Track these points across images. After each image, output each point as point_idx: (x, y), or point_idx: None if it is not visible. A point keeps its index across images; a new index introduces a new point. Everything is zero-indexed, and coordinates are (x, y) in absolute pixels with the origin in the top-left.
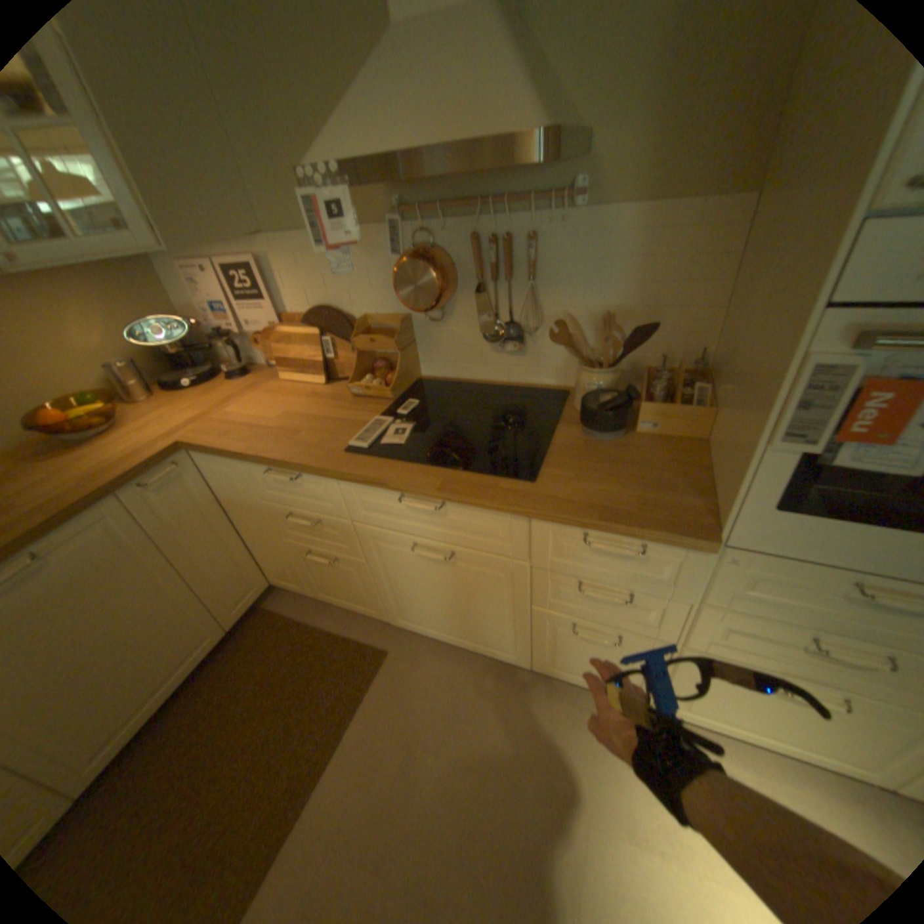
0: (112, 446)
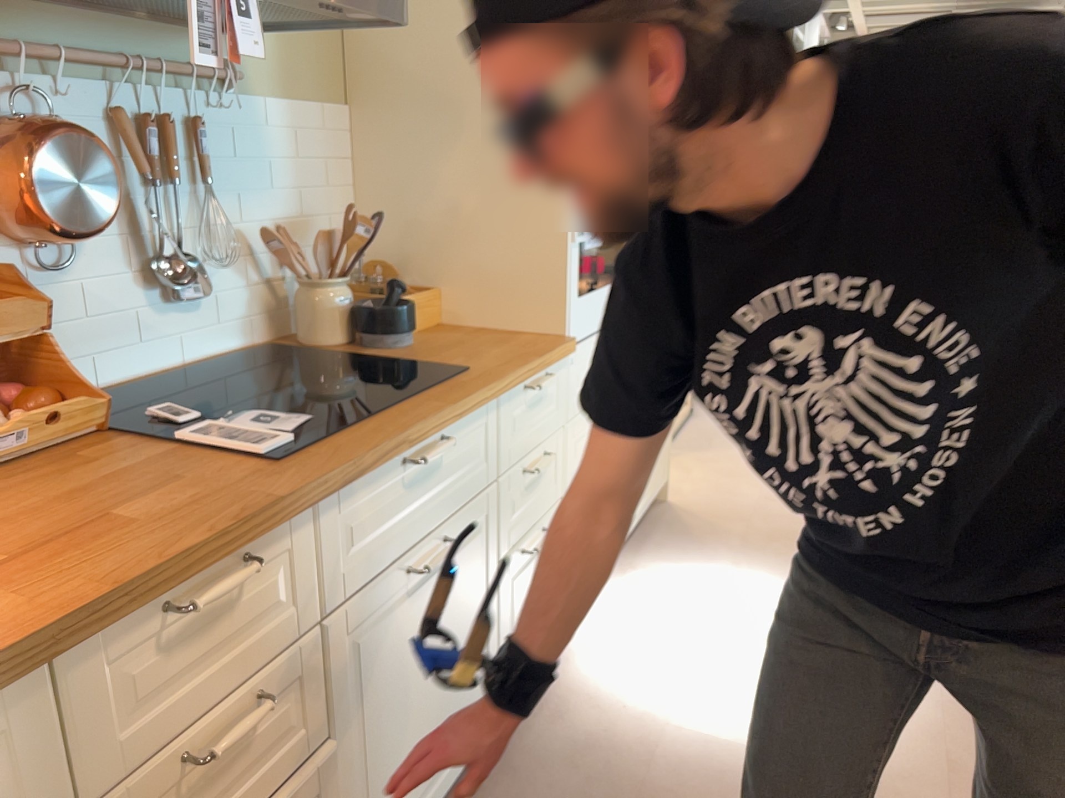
0: None
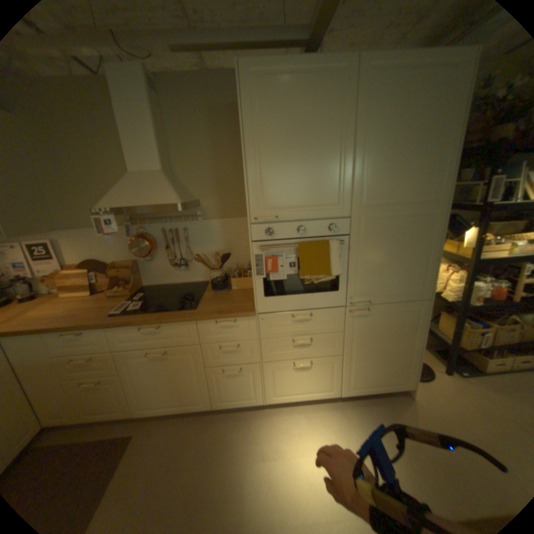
0: None
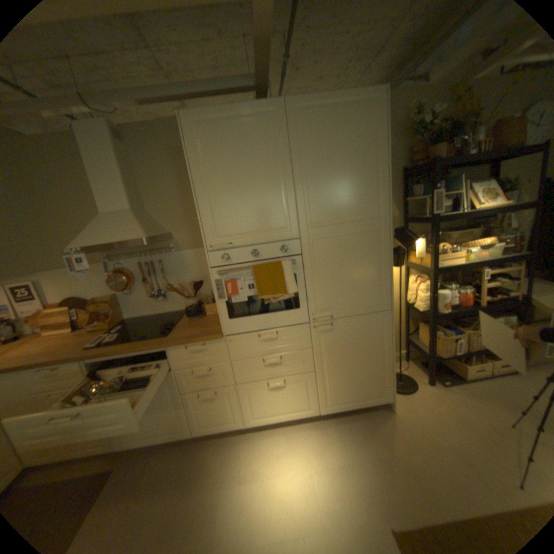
0: None
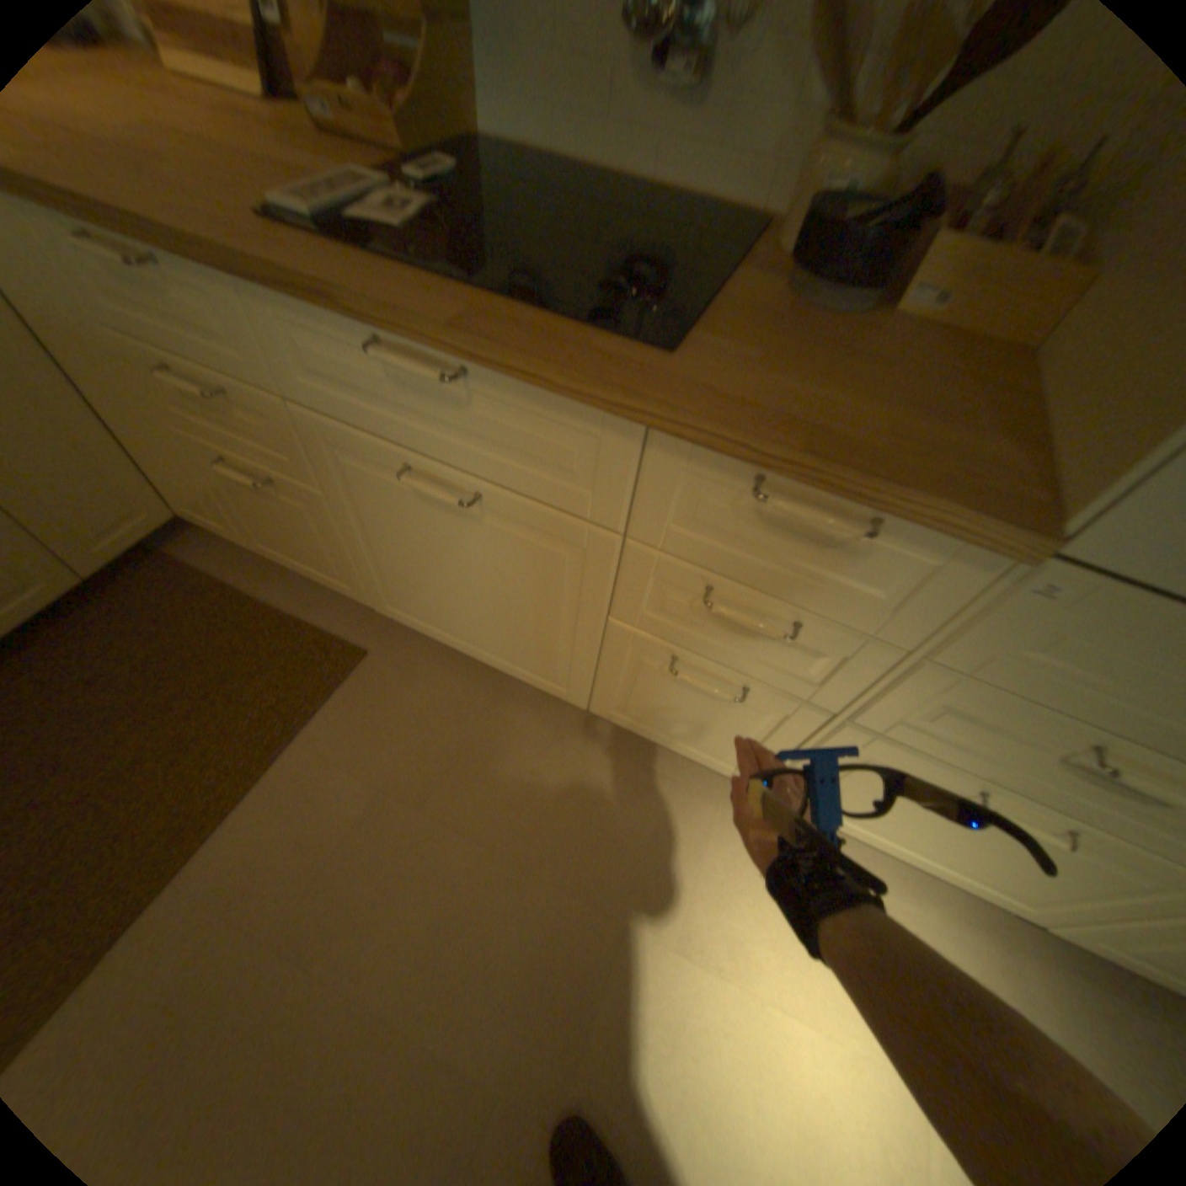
0: None
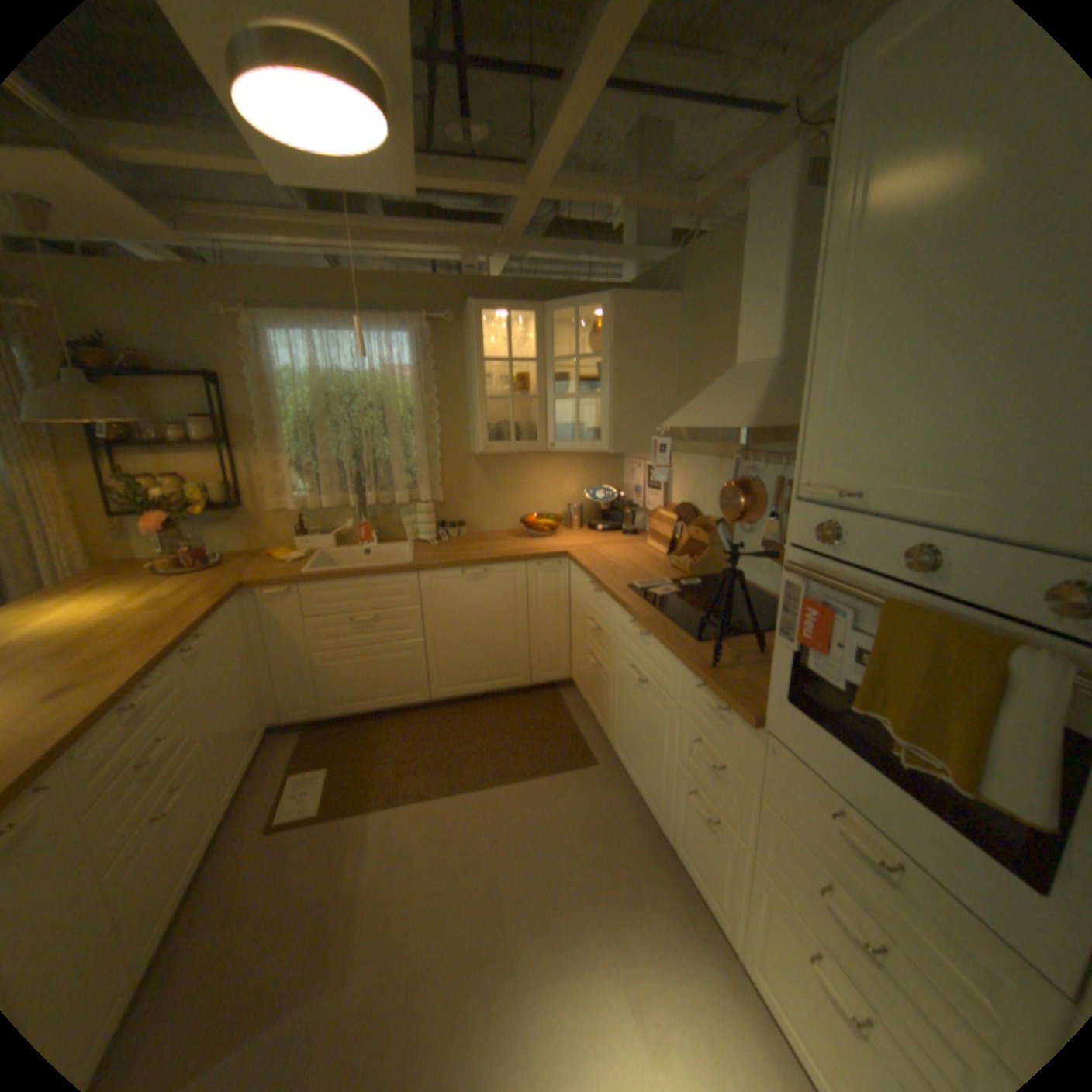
0: (542, 544)
